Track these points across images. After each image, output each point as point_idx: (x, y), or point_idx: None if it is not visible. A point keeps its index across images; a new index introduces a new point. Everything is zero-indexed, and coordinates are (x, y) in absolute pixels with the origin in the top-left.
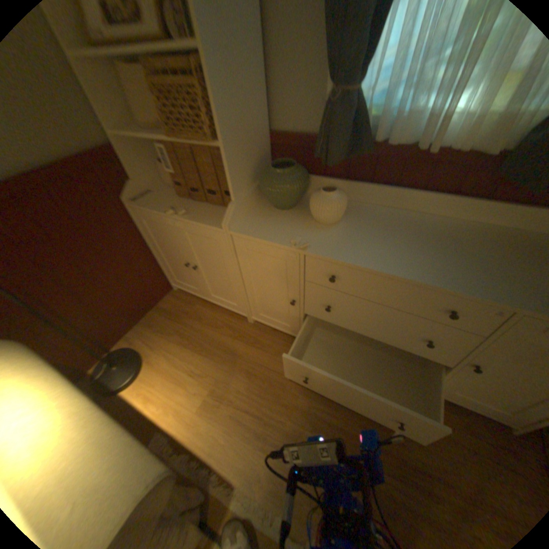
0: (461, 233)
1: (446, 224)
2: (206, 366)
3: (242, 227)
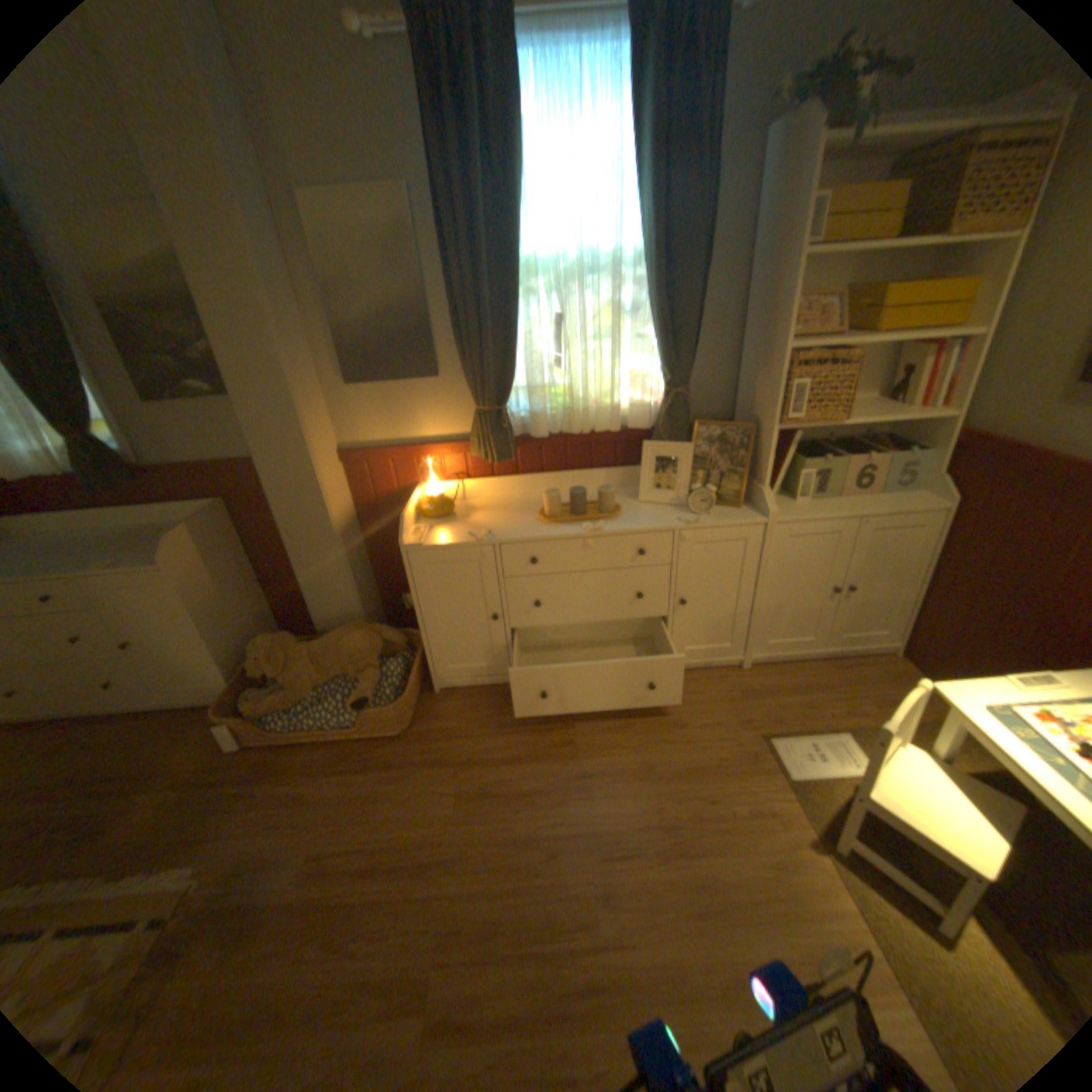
0: (96, 539)
1: (93, 535)
2: None
3: None
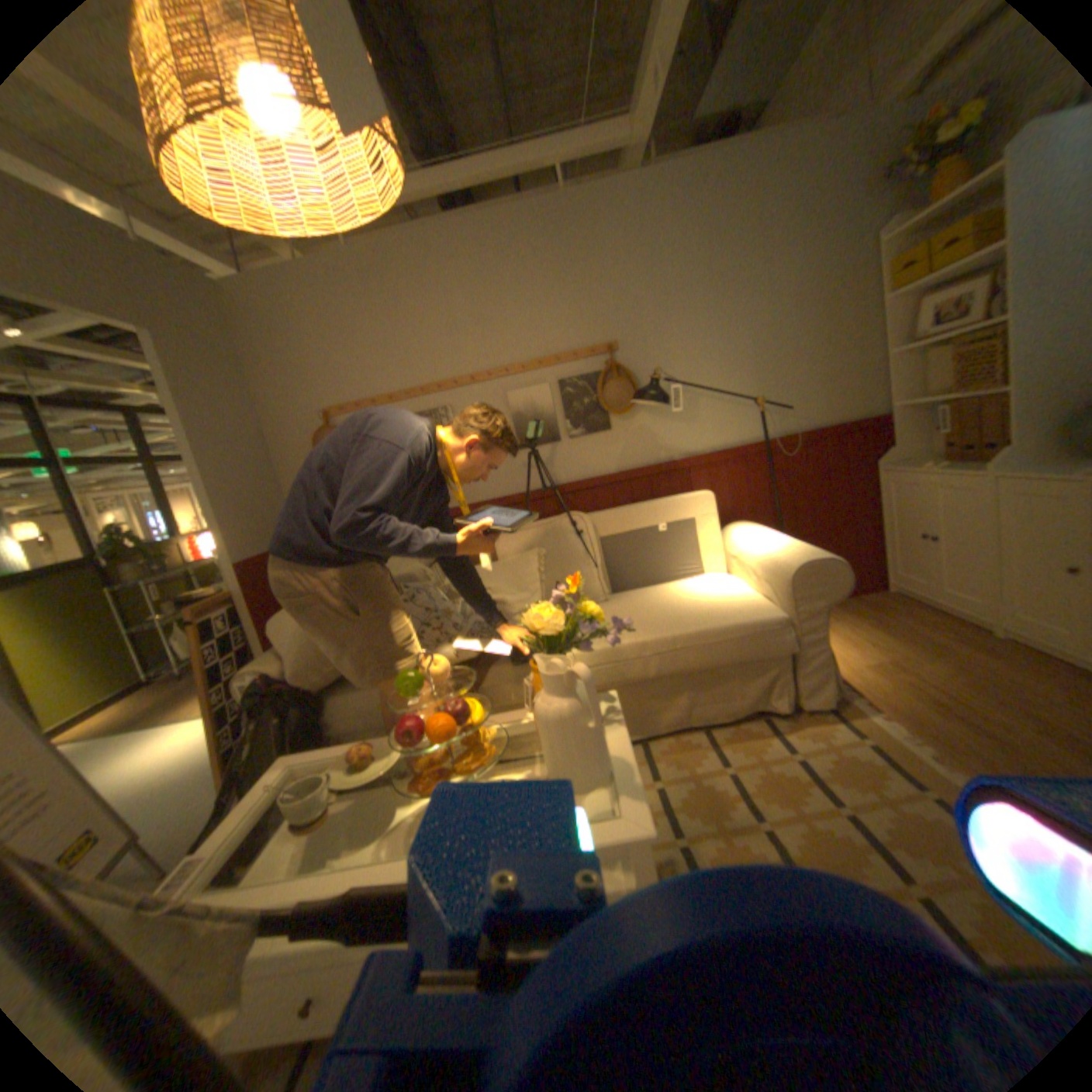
0: None
1: None
2: (897, 647)
3: (1011, 470)
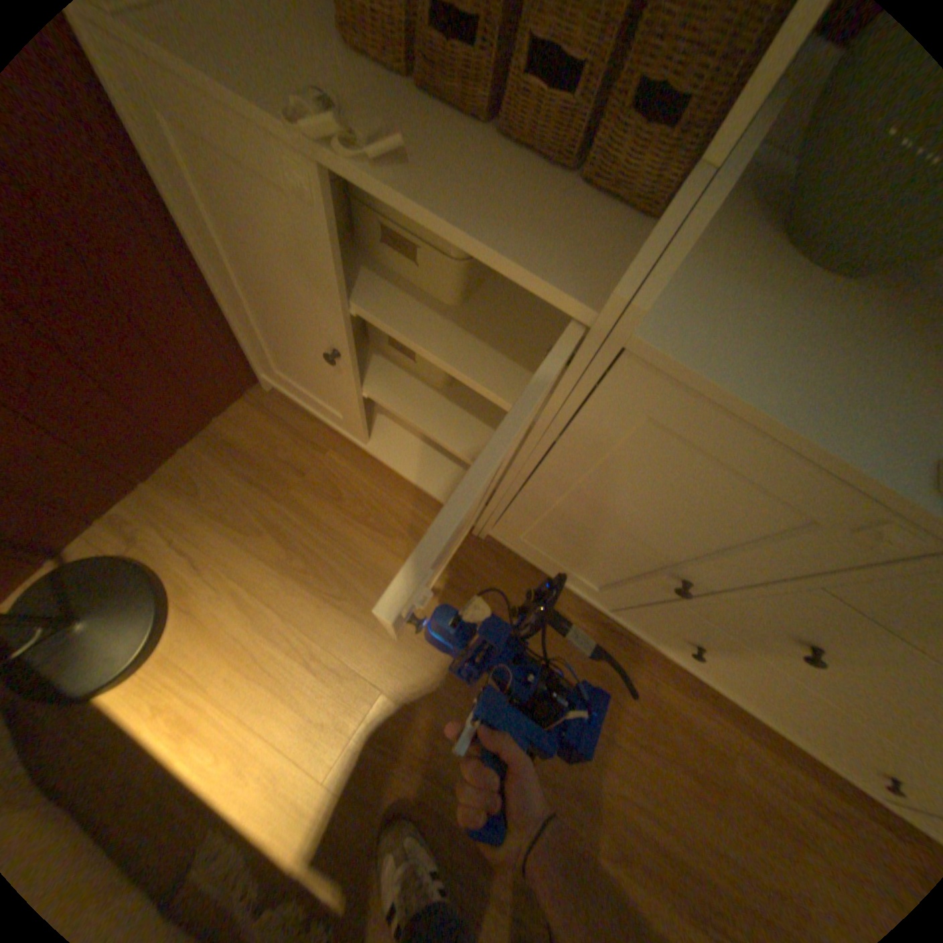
0: None
1: None
2: (355, 647)
3: (688, 320)
